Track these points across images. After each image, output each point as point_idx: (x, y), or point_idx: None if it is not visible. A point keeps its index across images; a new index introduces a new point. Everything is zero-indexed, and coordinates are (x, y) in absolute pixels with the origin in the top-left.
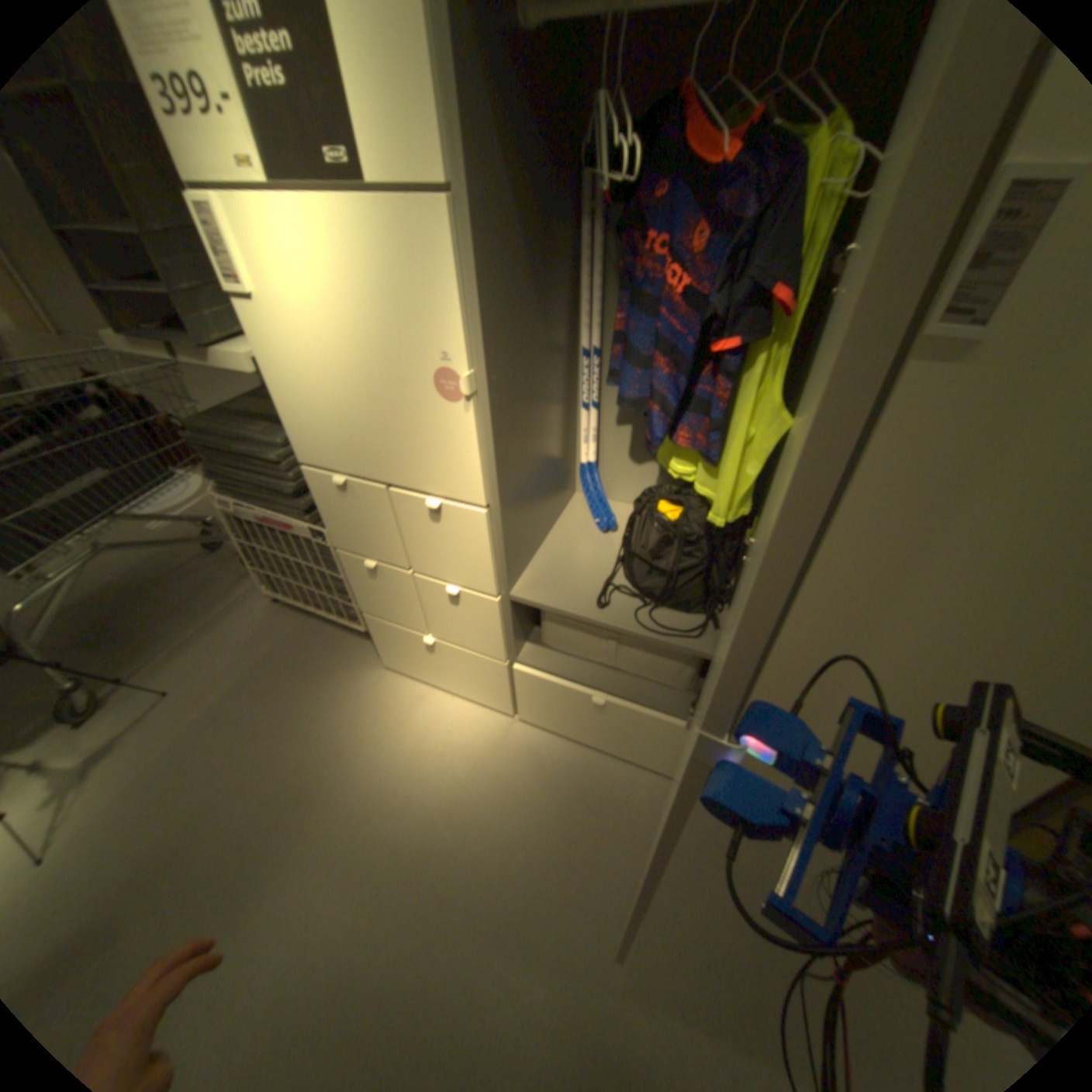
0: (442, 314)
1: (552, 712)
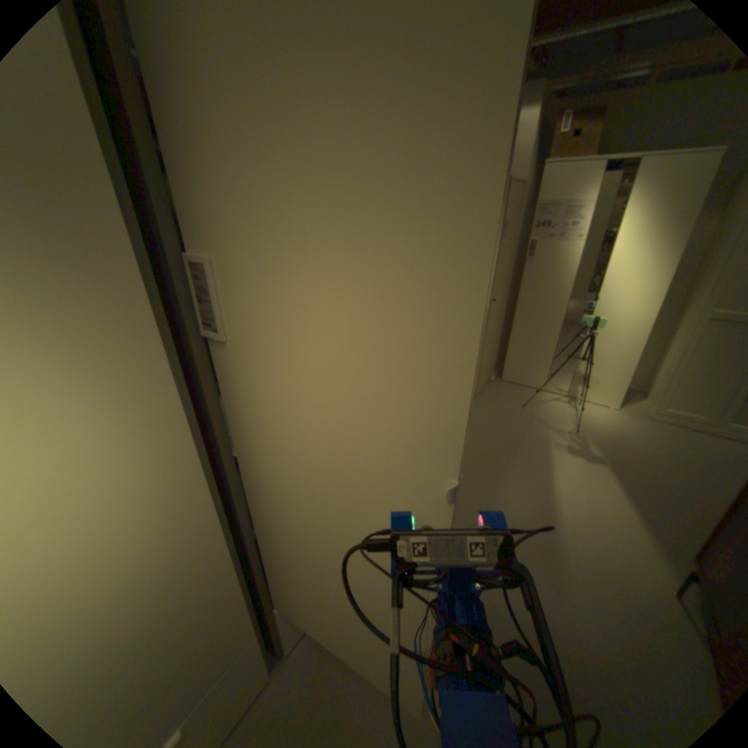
0: None
1: None
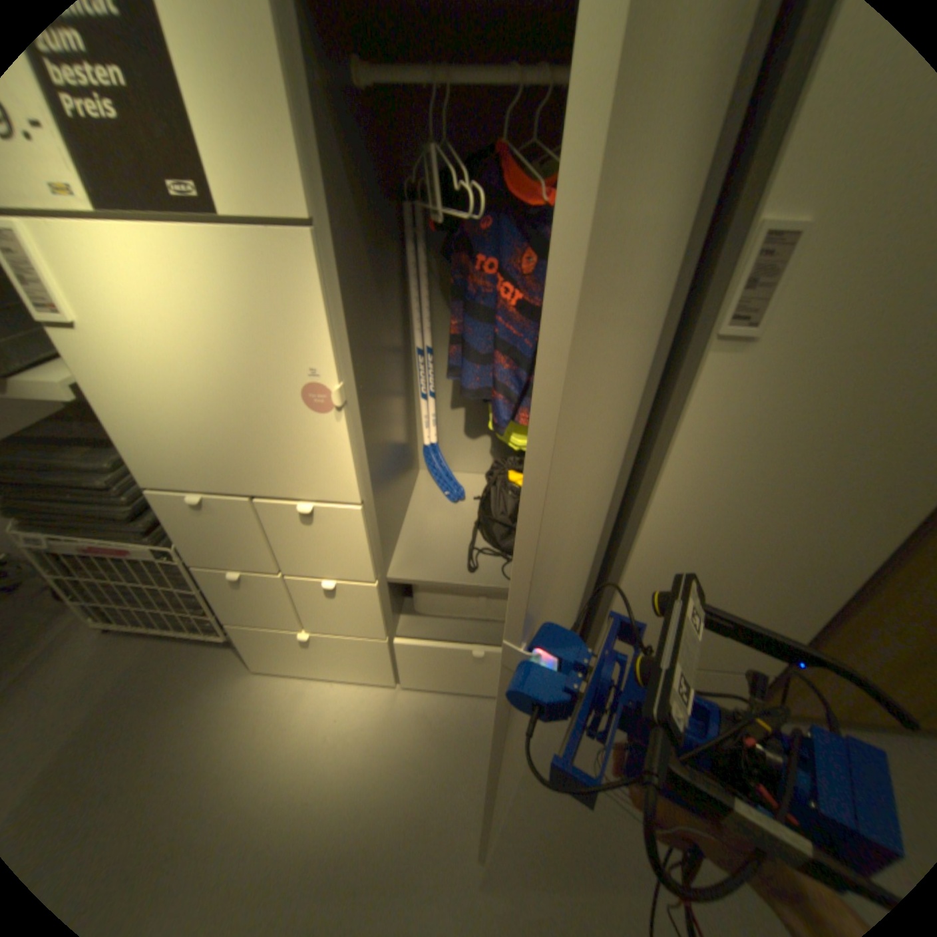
0: (309, 333)
1: (434, 673)
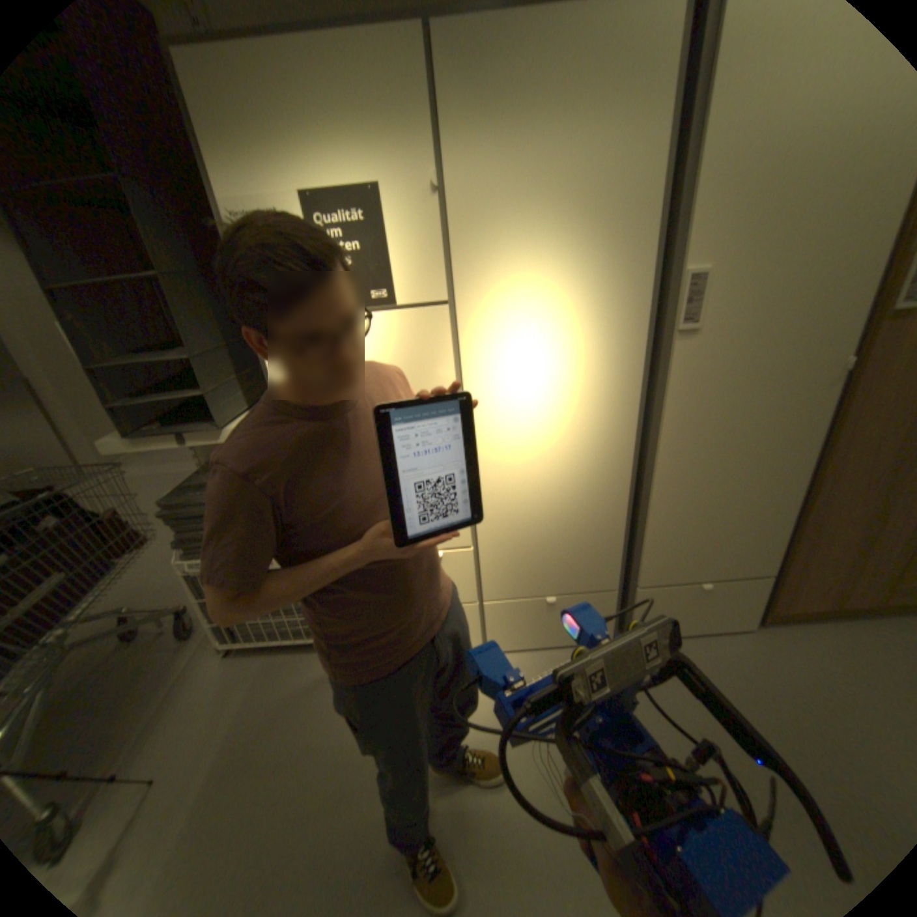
0: (441, 366)
1: (515, 630)
